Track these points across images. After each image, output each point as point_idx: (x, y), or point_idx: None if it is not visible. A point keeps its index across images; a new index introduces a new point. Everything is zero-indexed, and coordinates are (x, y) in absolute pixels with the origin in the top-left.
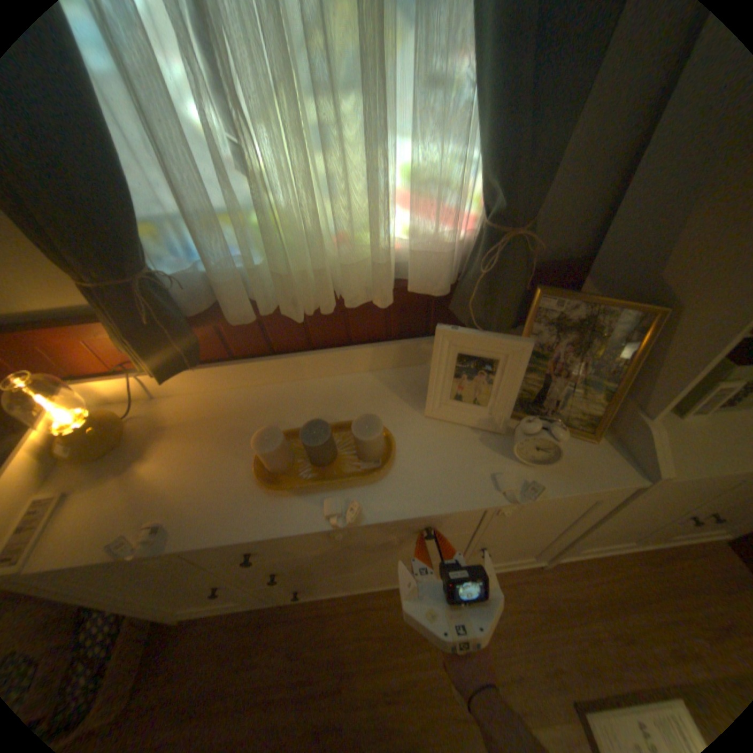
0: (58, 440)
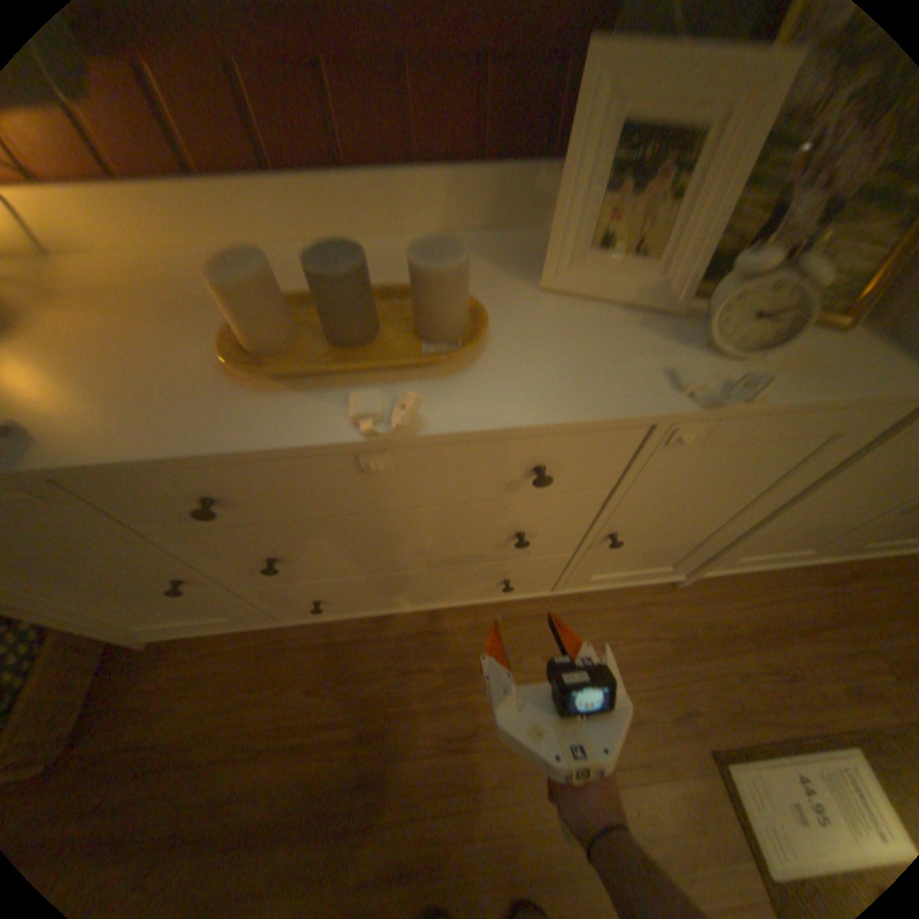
0: None
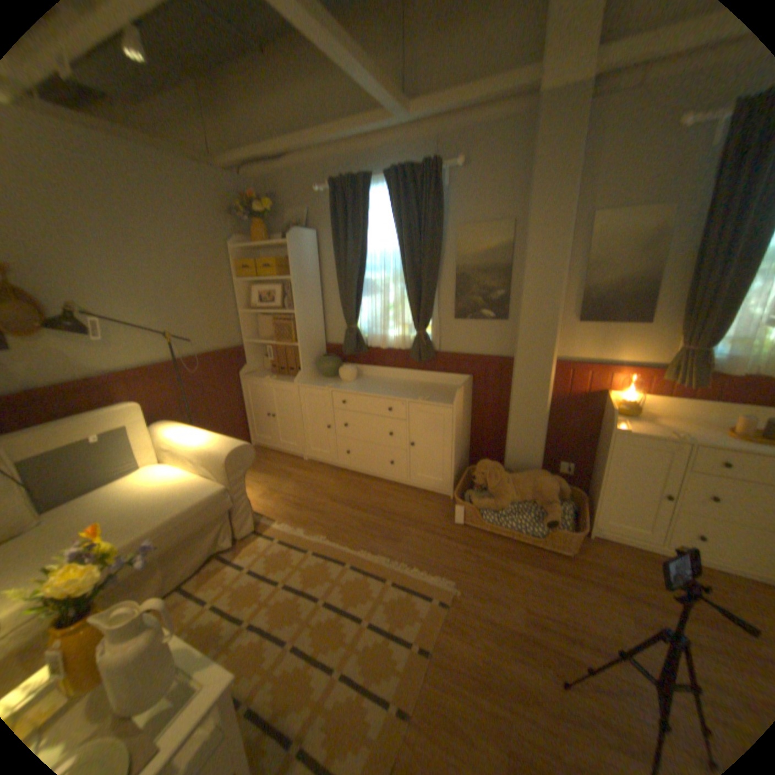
0: (623, 403)
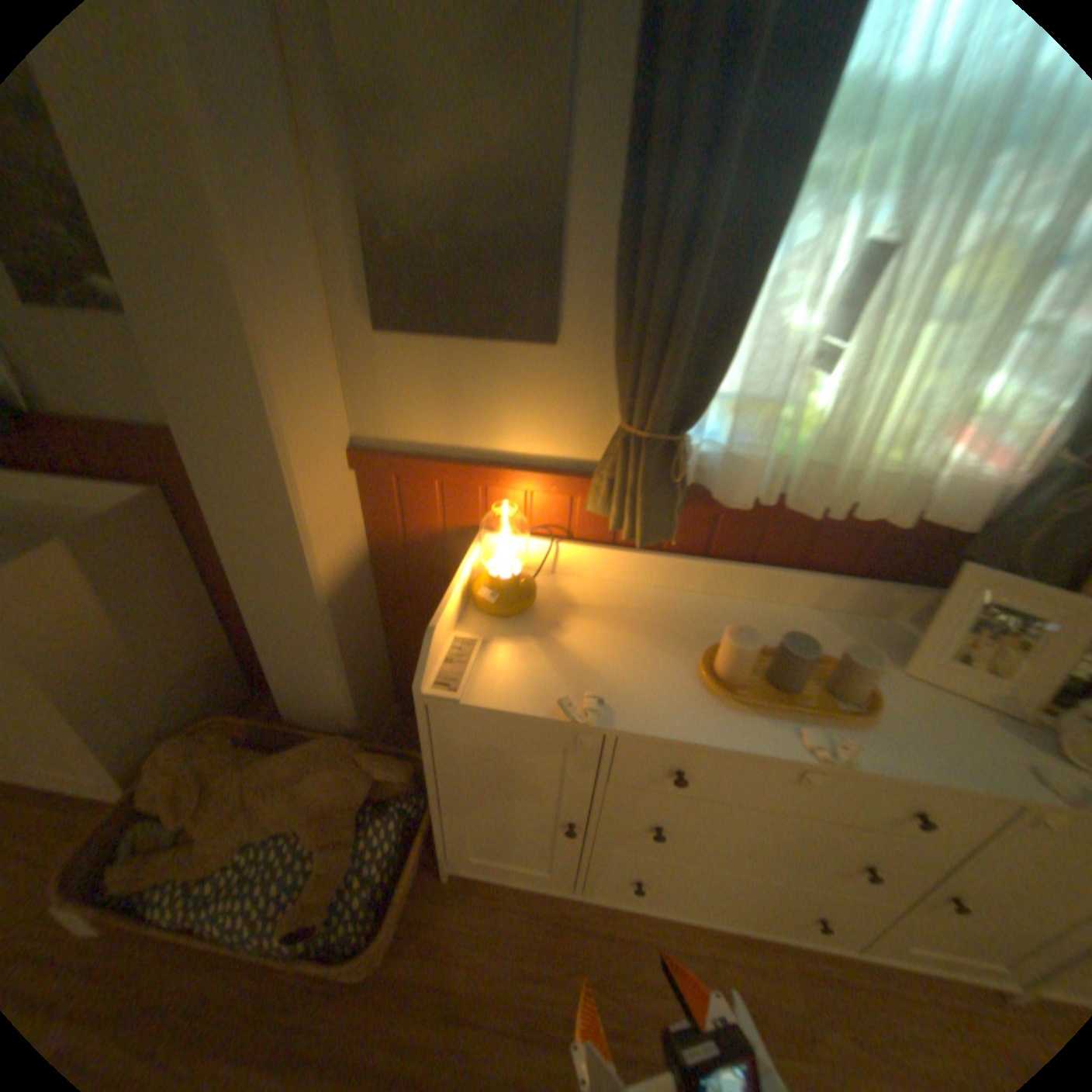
0: (489, 581)
